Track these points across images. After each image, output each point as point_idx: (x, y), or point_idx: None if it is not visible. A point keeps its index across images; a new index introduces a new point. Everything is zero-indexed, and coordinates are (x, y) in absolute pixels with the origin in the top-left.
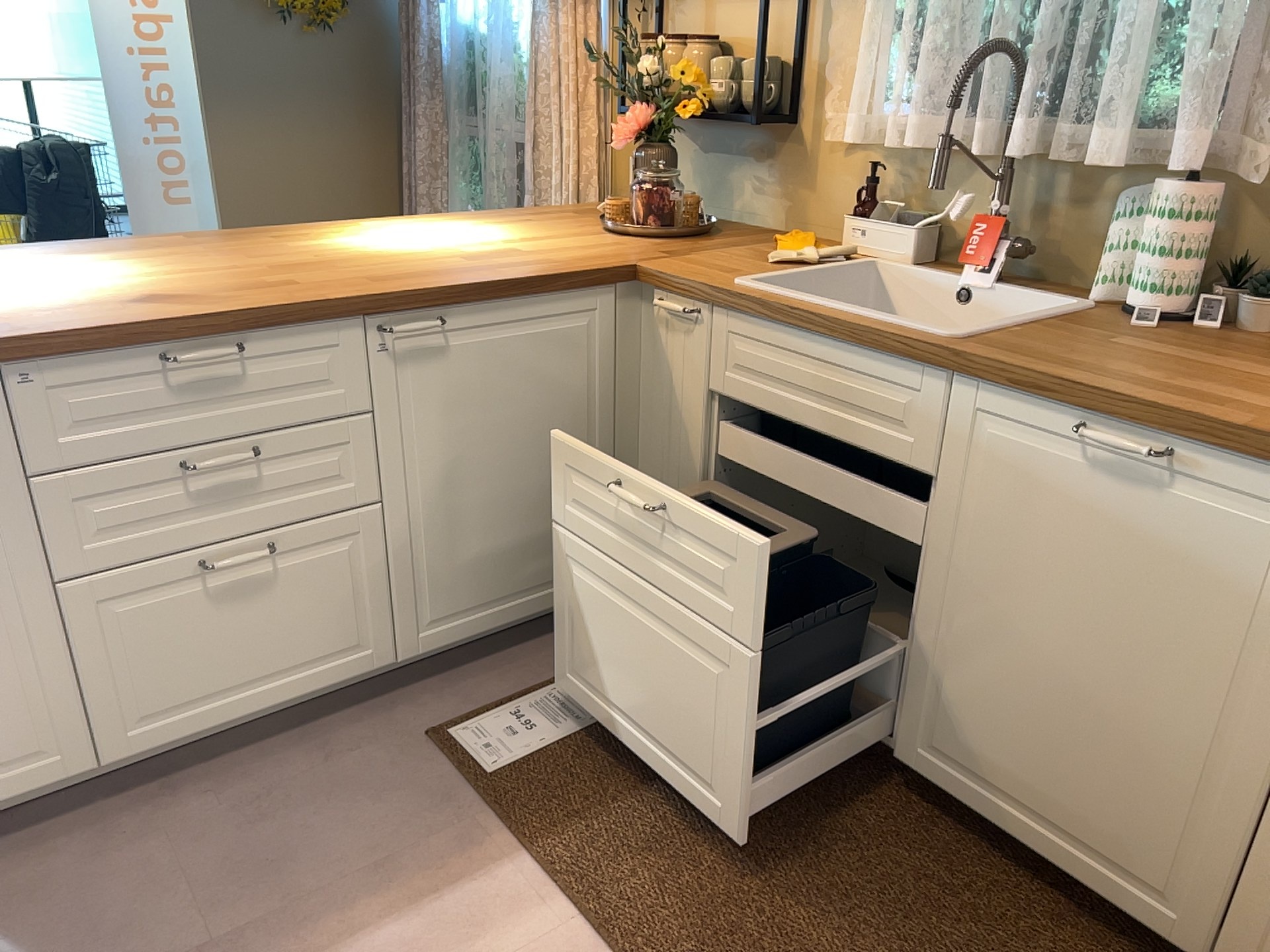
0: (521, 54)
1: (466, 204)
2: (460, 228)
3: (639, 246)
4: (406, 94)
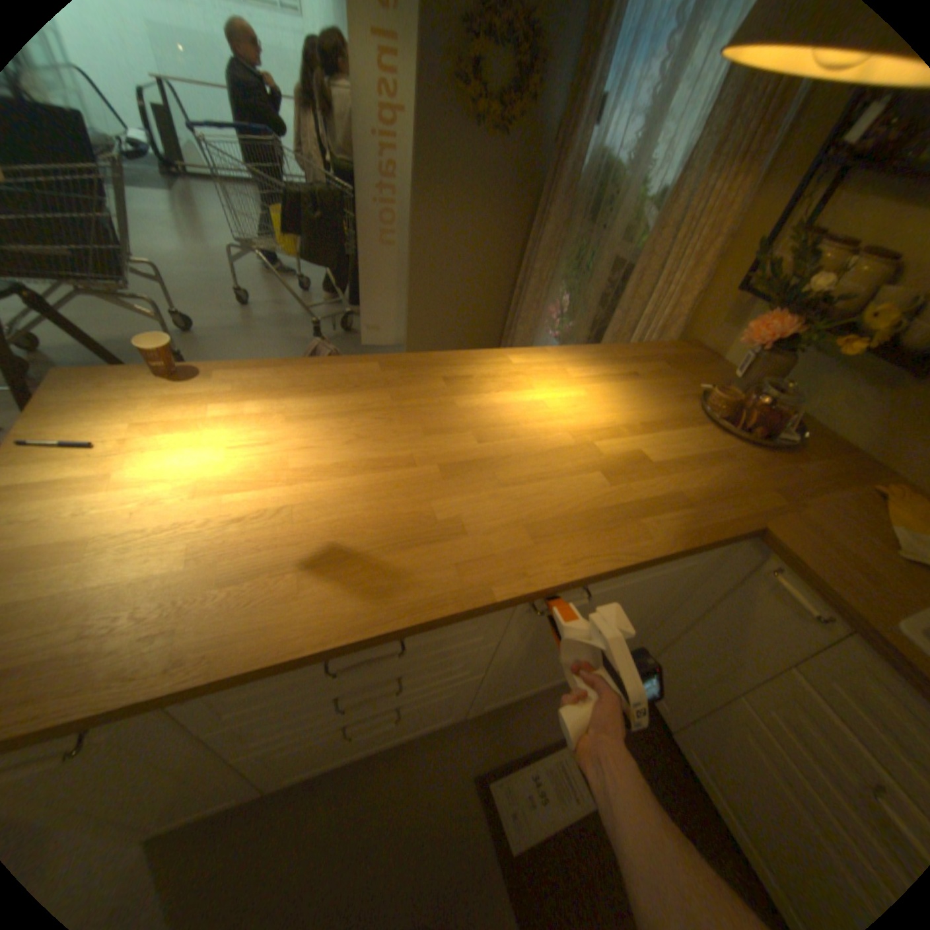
0: (651, 186)
1: (564, 284)
2: (587, 384)
3: (751, 465)
4: (545, 191)
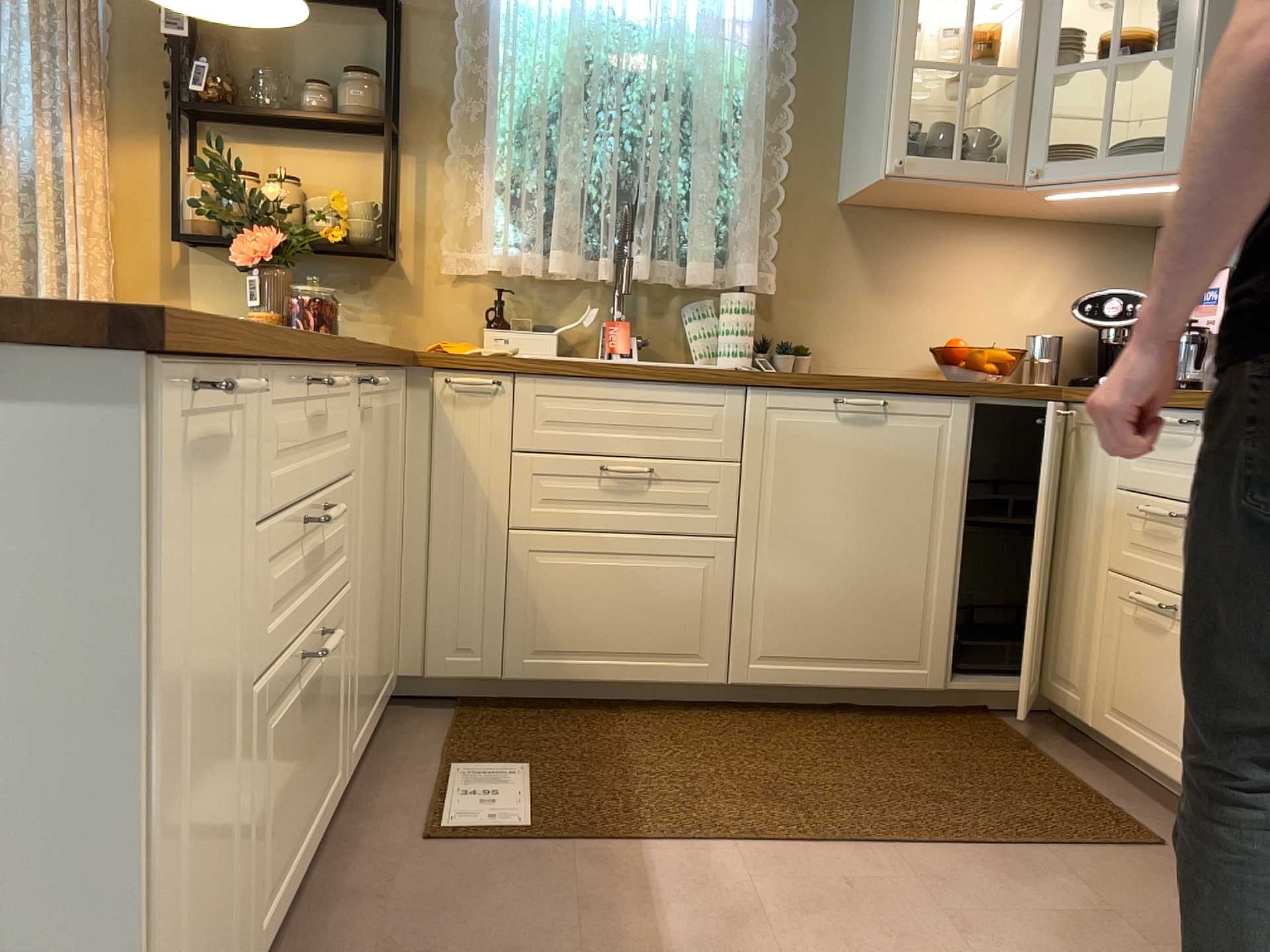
0: None
1: None
2: None
3: None
4: None
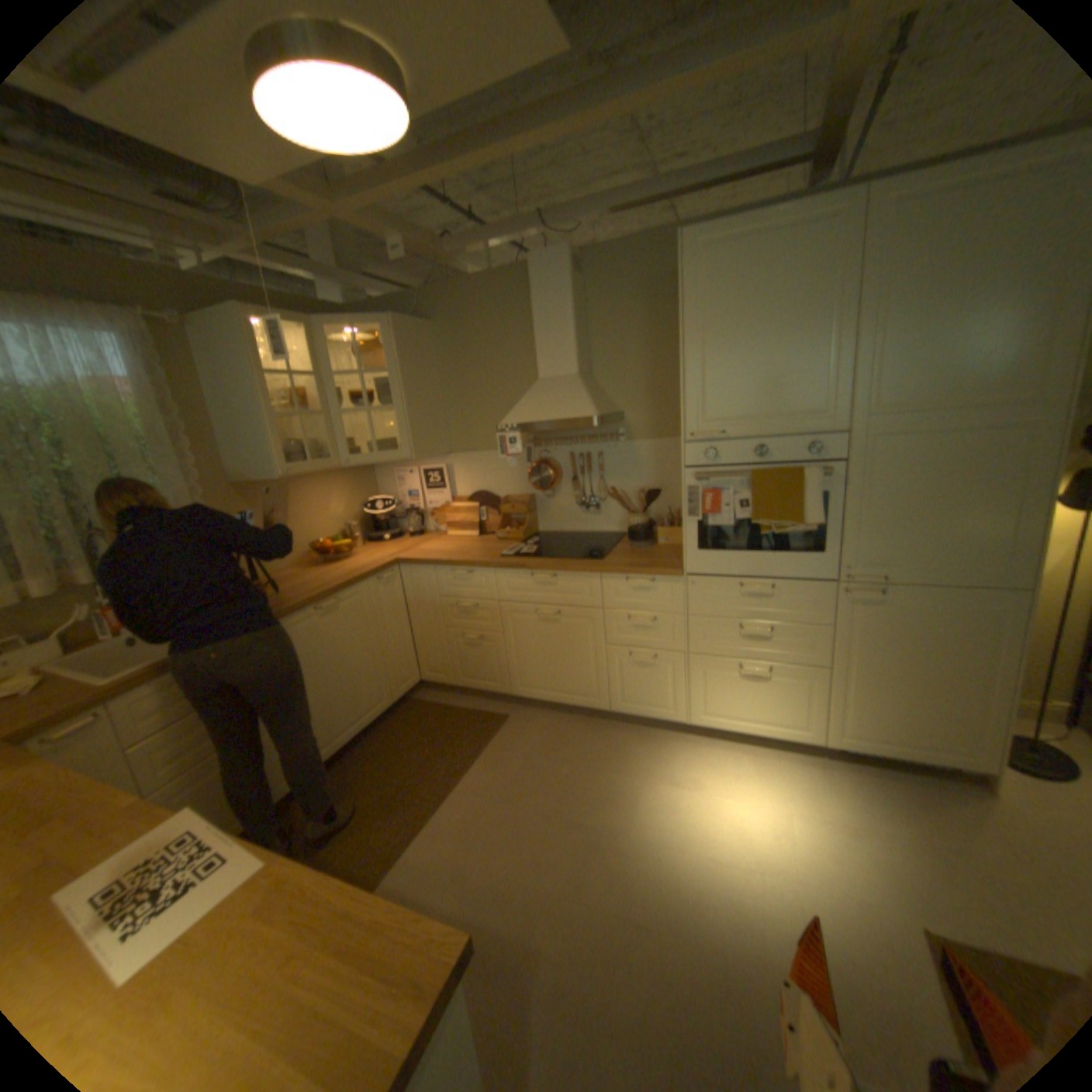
0: None
1: None
2: None
3: None
4: None
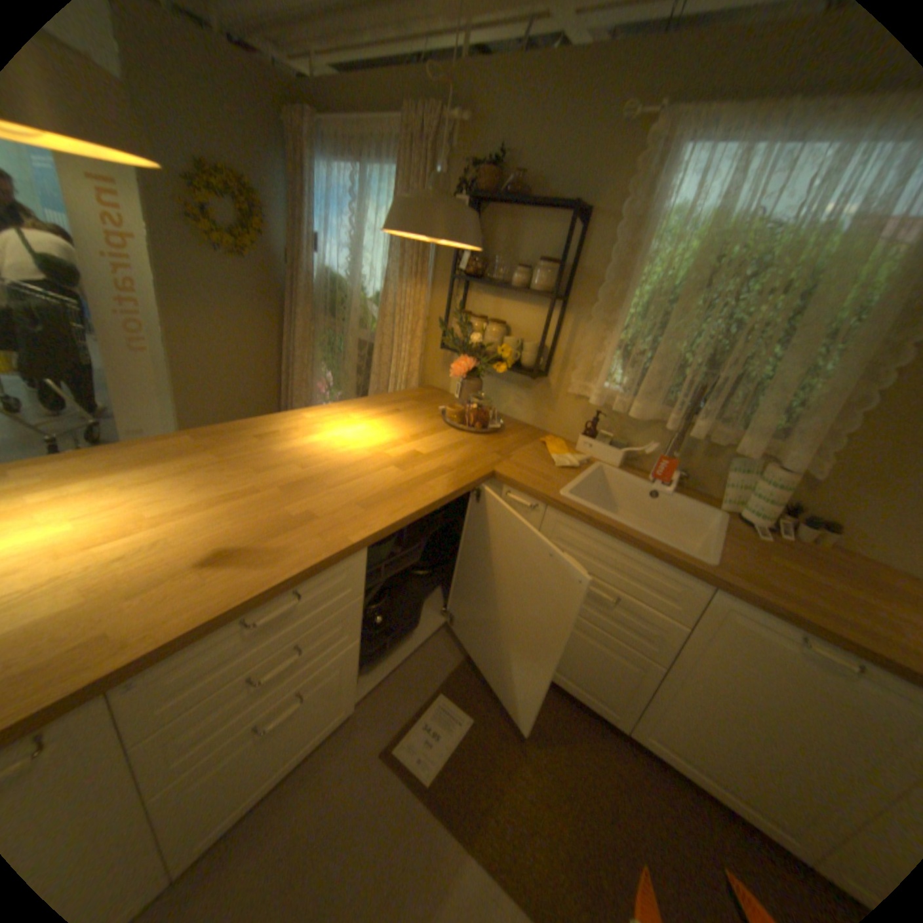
0: (368, 292)
1: (324, 364)
2: (366, 421)
3: (478, 444)
4: (287, 297)
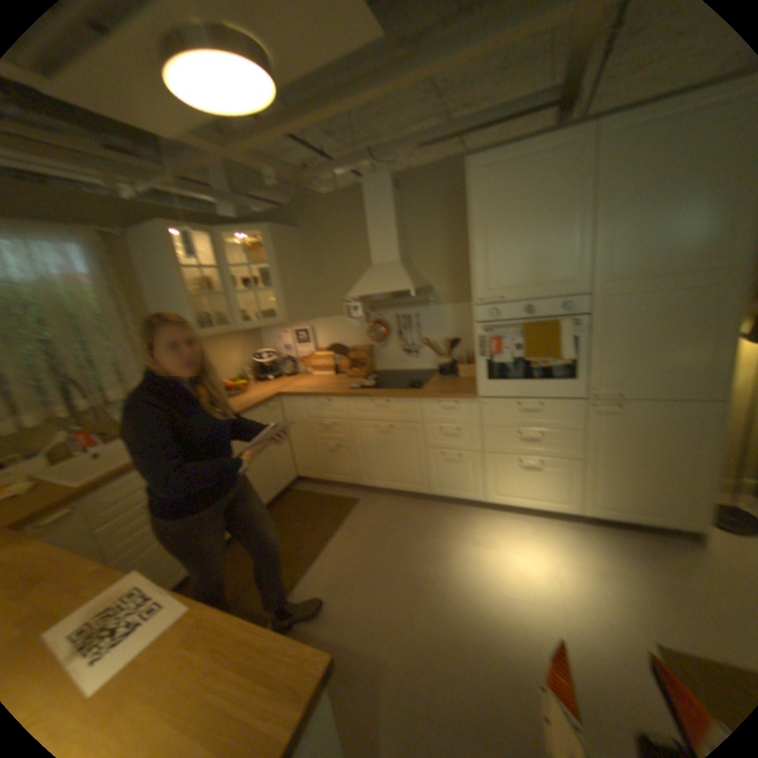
0: None
1: None
2: None
3: None
4: None
